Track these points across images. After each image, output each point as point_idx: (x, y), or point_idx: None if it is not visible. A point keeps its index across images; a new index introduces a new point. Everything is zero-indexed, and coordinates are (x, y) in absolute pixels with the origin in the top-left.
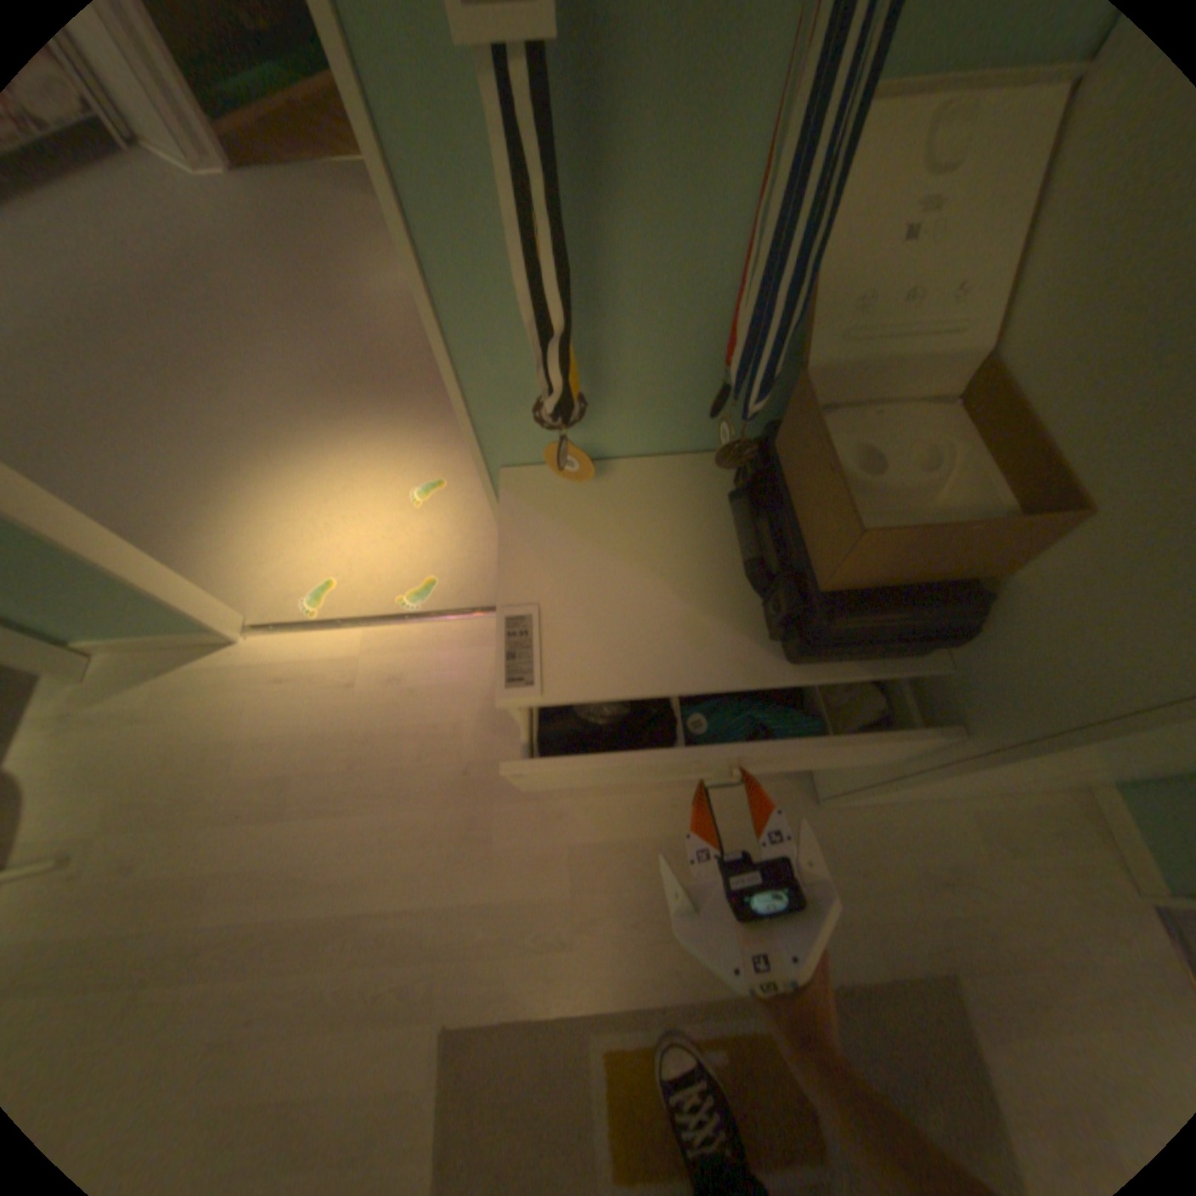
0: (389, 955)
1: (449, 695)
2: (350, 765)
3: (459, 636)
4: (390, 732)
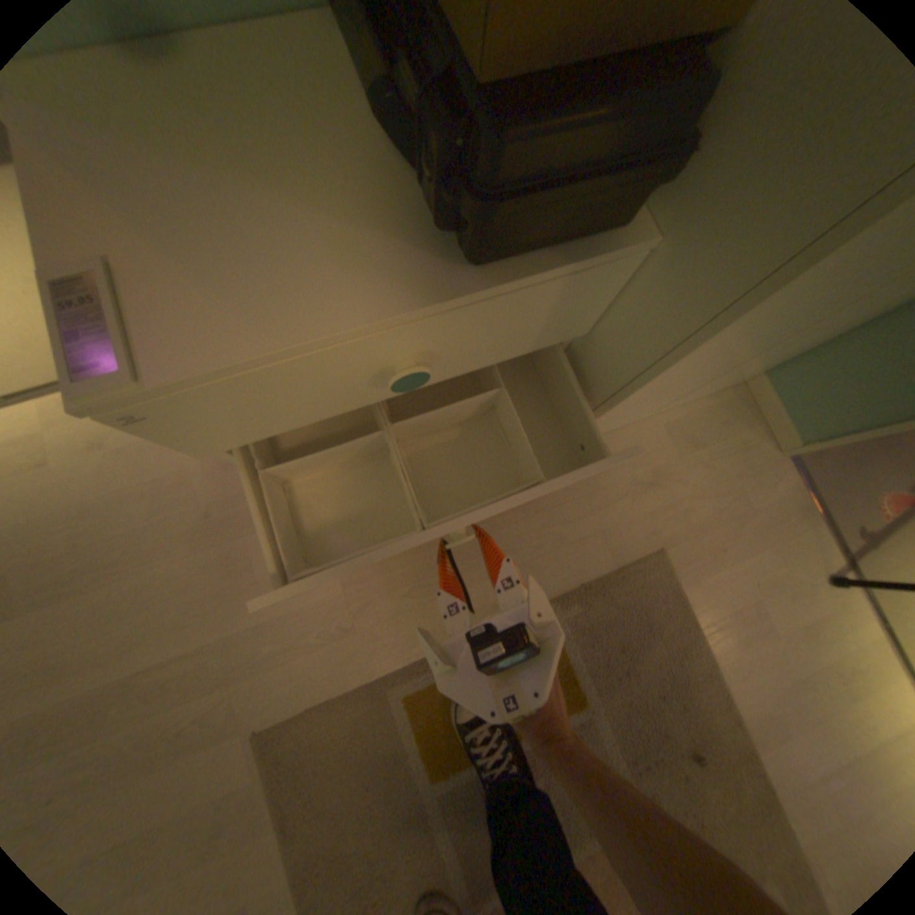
0: (177, 696)
1: None
2: (71, 543)
3: None
4: (107, 499)
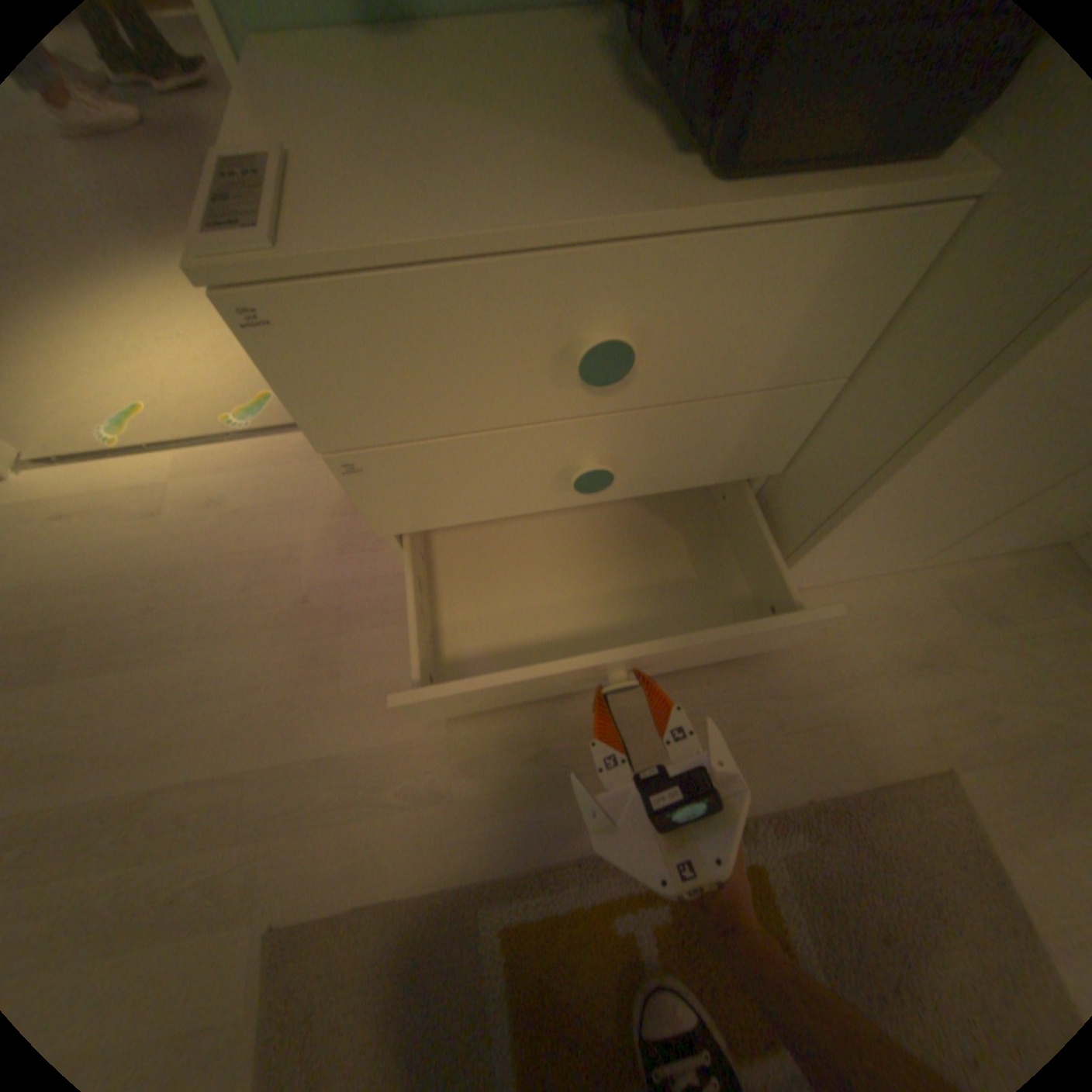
0: (192, 835)
1: (283, 512)
2: (148, 603)
3: (297, 447)
4: (205, 560)
